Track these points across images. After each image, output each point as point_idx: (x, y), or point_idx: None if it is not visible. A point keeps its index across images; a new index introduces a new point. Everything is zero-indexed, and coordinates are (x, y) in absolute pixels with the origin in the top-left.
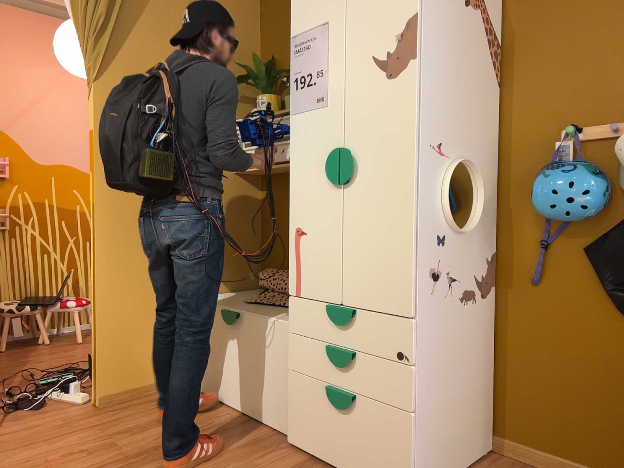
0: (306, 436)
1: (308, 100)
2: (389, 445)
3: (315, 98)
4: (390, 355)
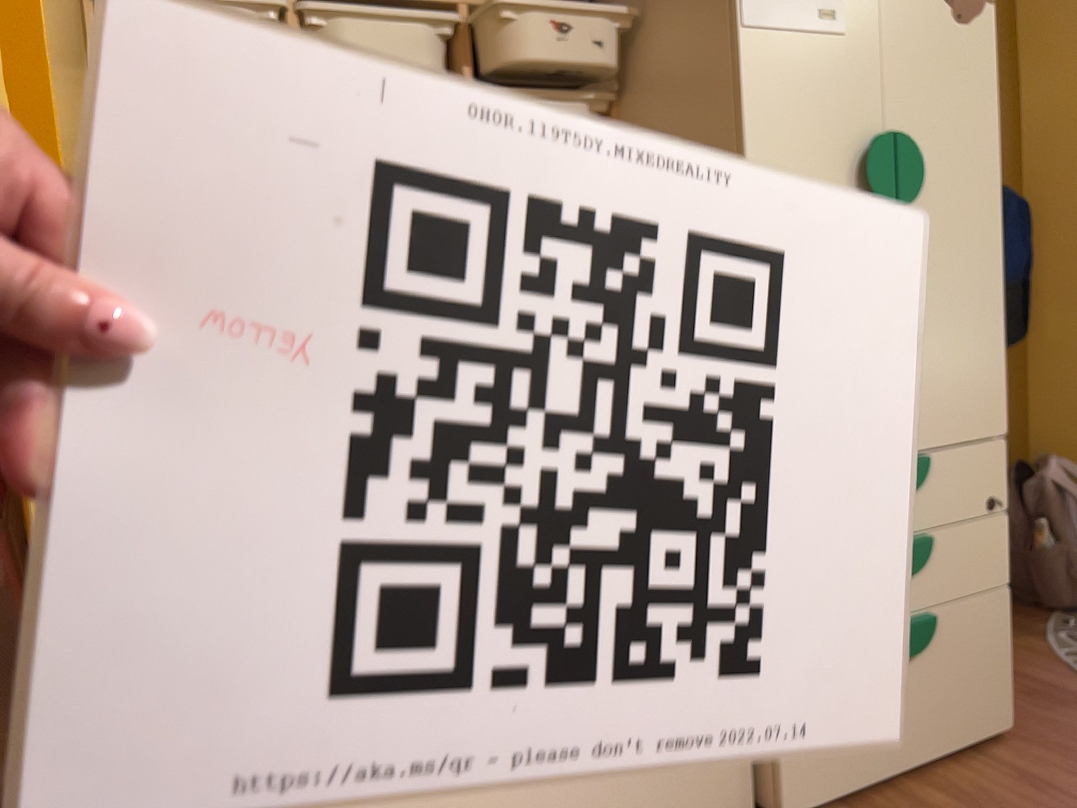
0: (834, 767)
1: (797, 5)
2: (983, 659)
3: (817, 7)
4: (978, 509)
